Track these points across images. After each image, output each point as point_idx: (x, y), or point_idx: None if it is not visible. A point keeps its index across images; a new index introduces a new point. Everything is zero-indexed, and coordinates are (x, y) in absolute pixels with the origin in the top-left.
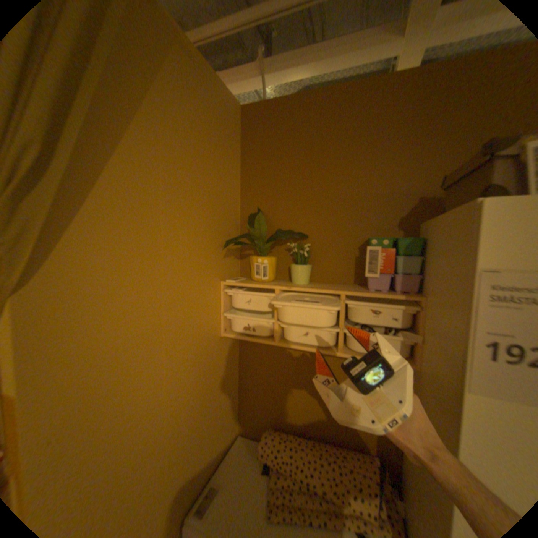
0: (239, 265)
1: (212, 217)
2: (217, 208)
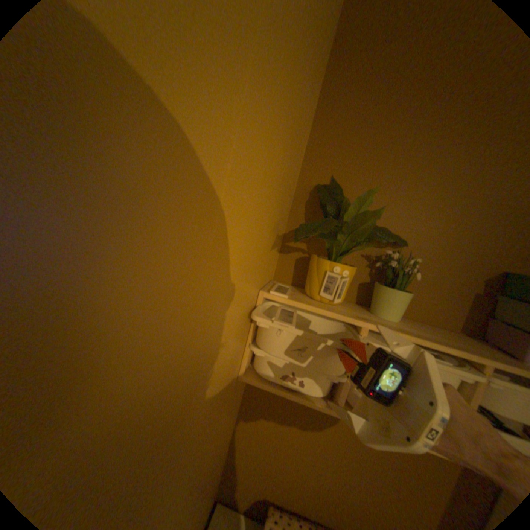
0: (277, 260)
1: (284, 171)
2: (291, 156)
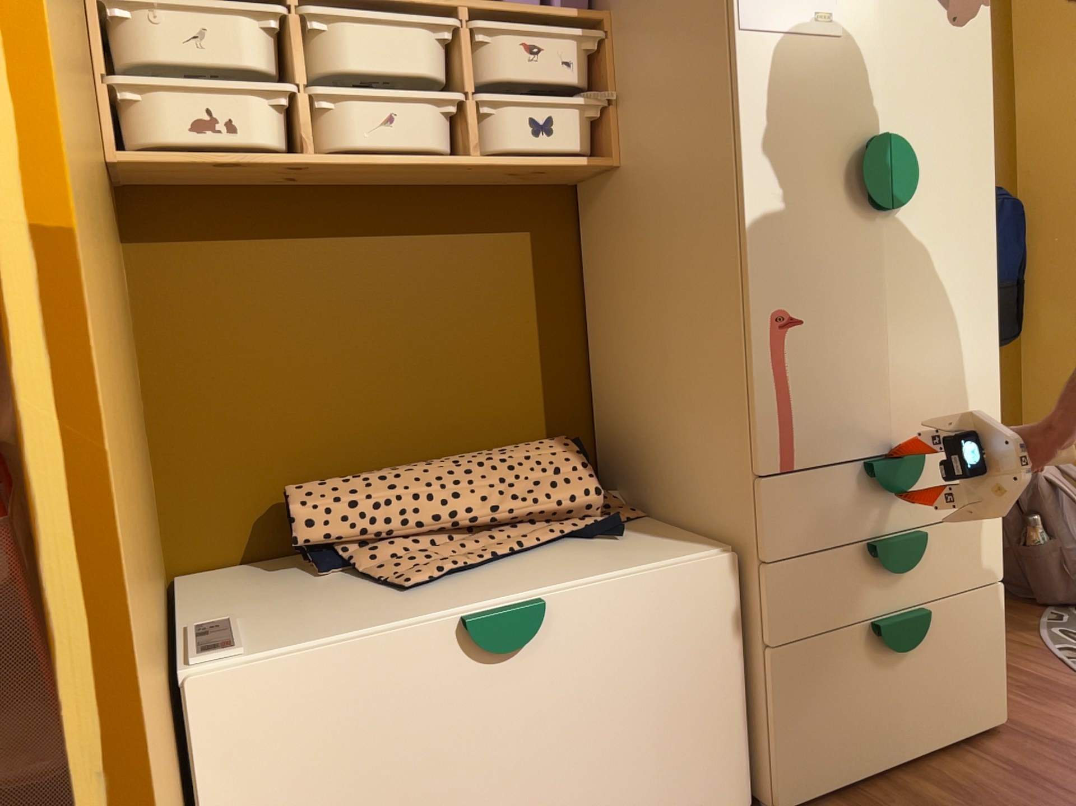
0: None
1: None
2: None
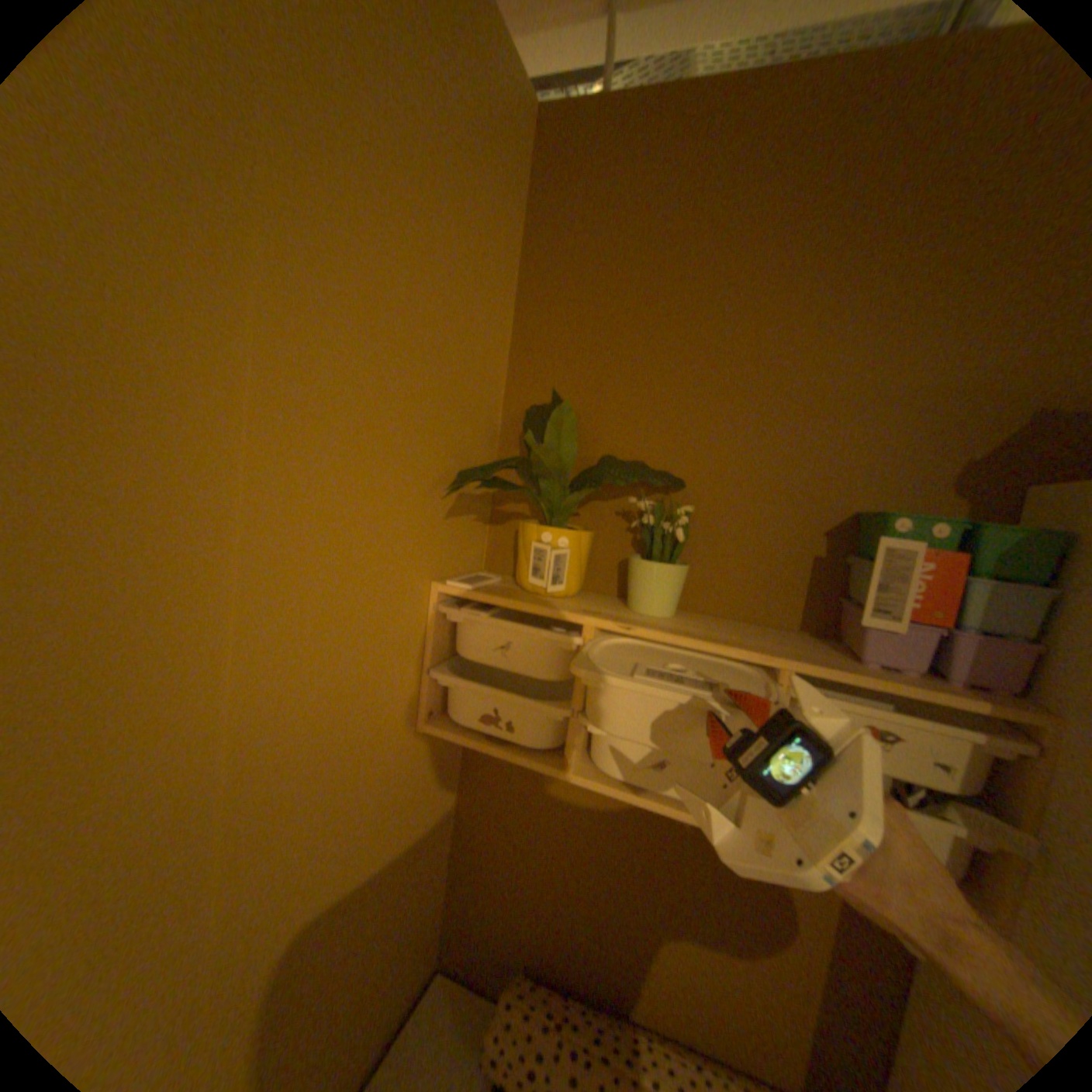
0: (488, 538)
1: (427, 398)
2: (443, 374)
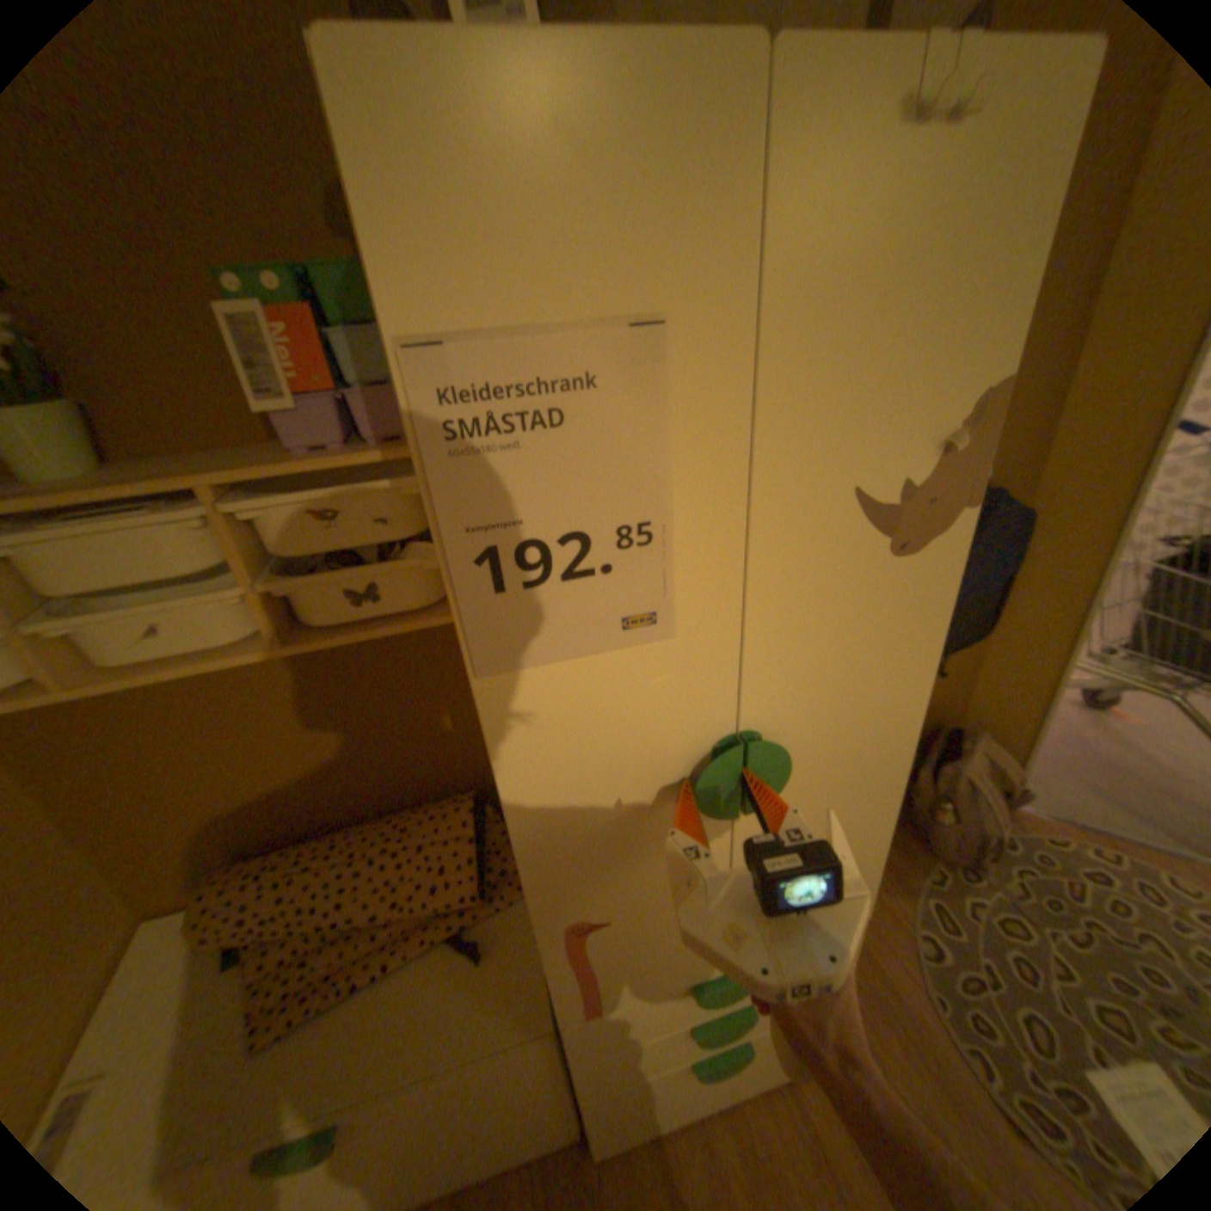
0: None
1: None
2: None
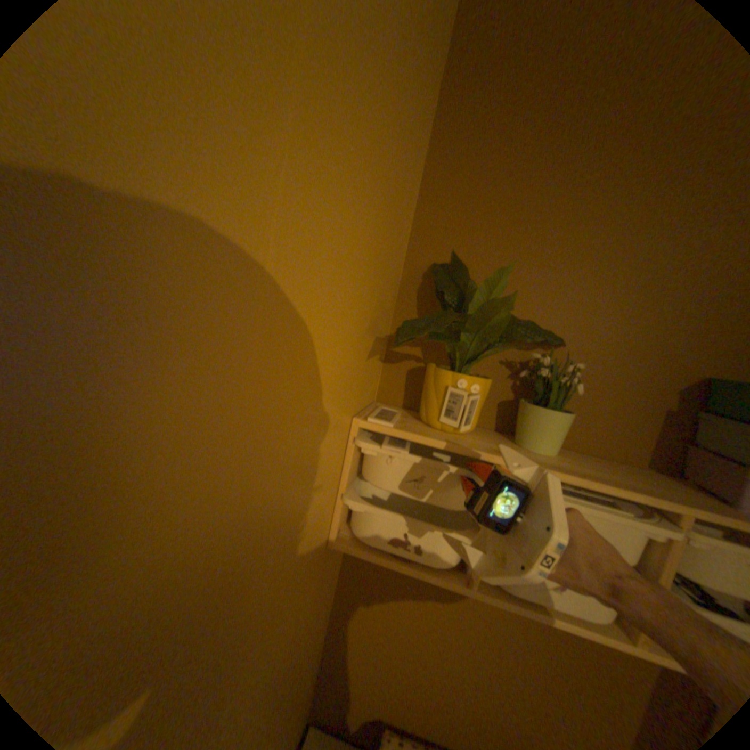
0: (381, 374)
1: (377, 247)
2: (387, 225)
